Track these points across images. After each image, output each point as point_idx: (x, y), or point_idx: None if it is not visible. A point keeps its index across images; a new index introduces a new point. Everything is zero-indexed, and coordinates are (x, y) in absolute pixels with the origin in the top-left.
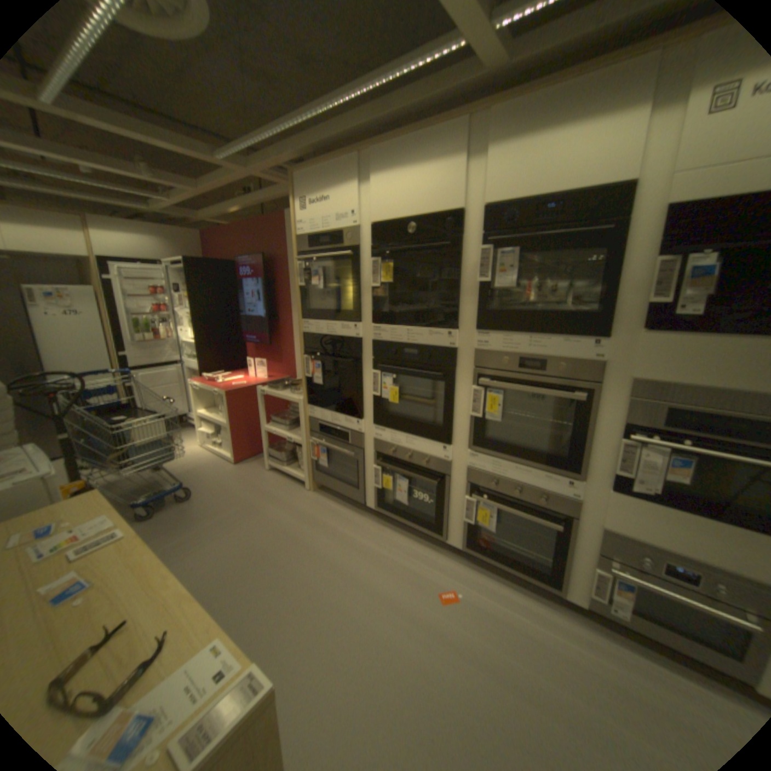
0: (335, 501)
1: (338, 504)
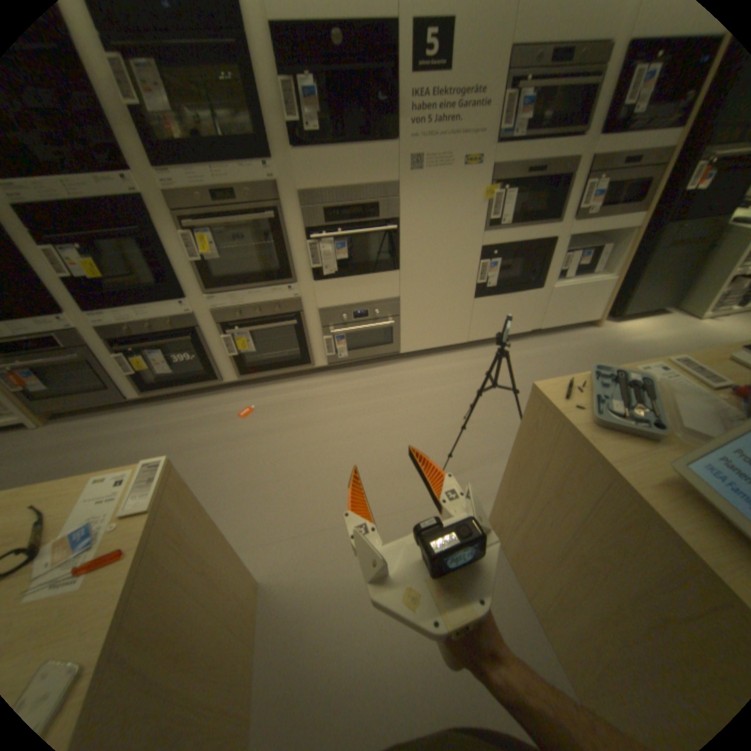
0: (82, 418)
1: (88, 419)
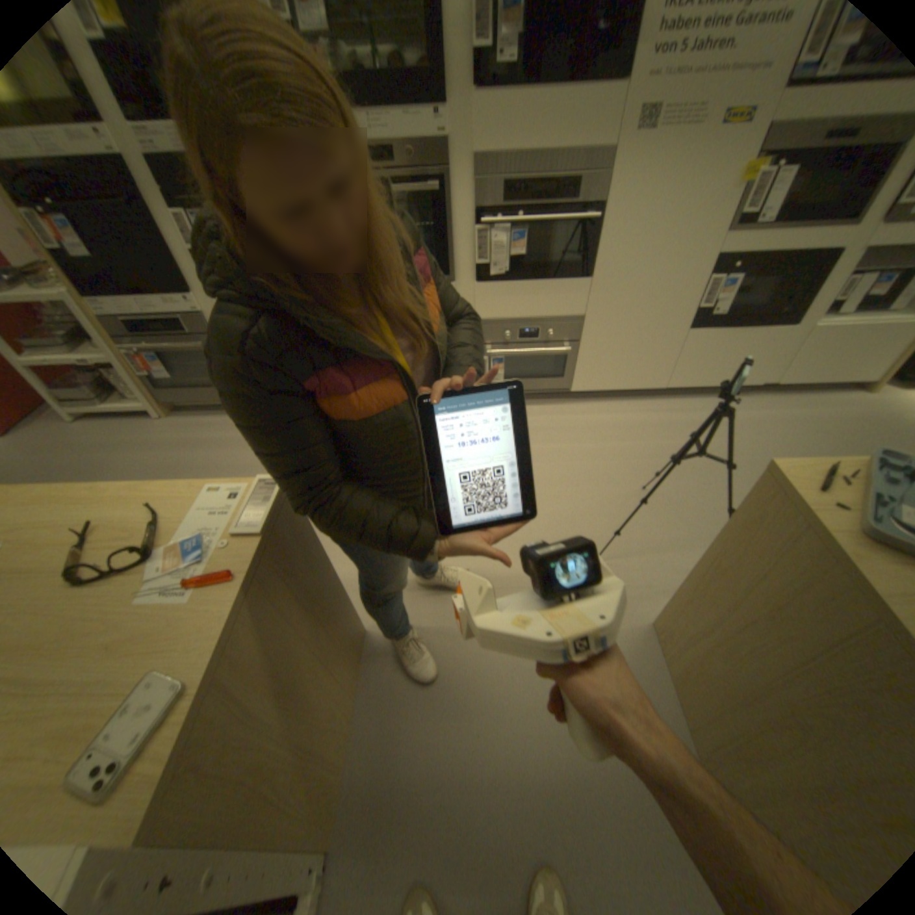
0: (203, 416)
1: (208, 417)
